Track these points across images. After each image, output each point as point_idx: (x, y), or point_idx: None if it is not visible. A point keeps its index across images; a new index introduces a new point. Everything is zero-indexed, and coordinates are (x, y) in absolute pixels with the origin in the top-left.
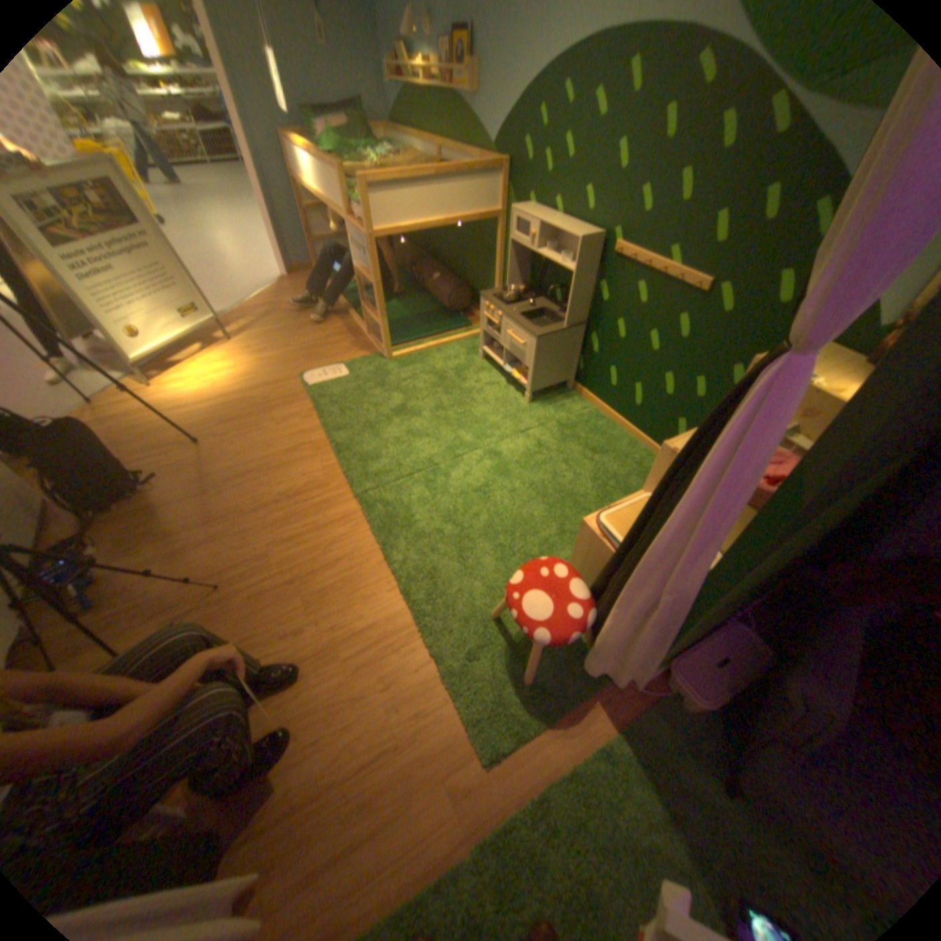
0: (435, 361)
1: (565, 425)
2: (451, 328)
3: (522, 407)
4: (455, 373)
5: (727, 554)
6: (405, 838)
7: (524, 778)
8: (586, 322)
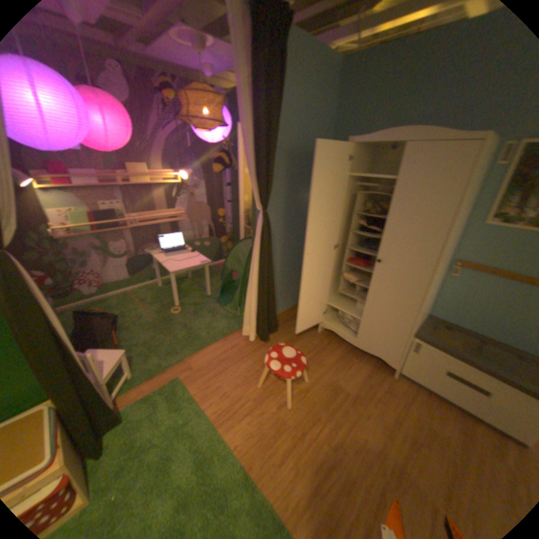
0: None
1: None
2: None
3: None
4: None
5: None
6: (206, 358)
7: (161, 379)
8: None
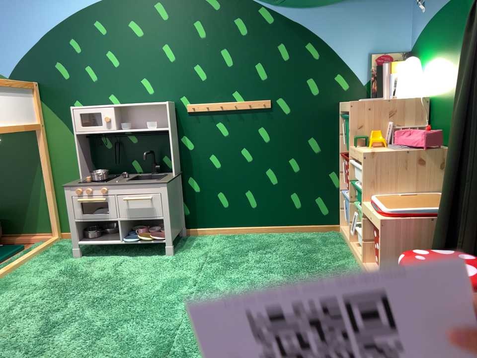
0: (24, 280)
1: (219, 250)
2: (3, 256)
3: (171, 259)
4: (66, 275)
5: (440, 187)
6: None
7: None
8: (179, 171)
